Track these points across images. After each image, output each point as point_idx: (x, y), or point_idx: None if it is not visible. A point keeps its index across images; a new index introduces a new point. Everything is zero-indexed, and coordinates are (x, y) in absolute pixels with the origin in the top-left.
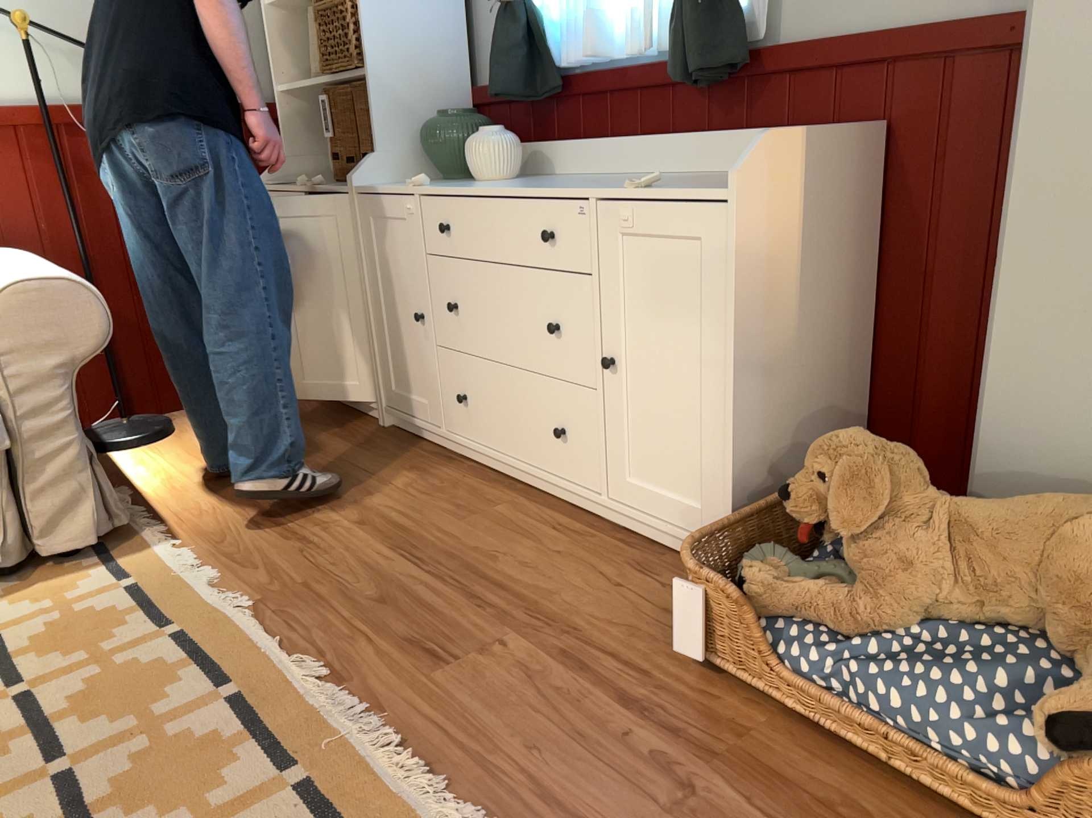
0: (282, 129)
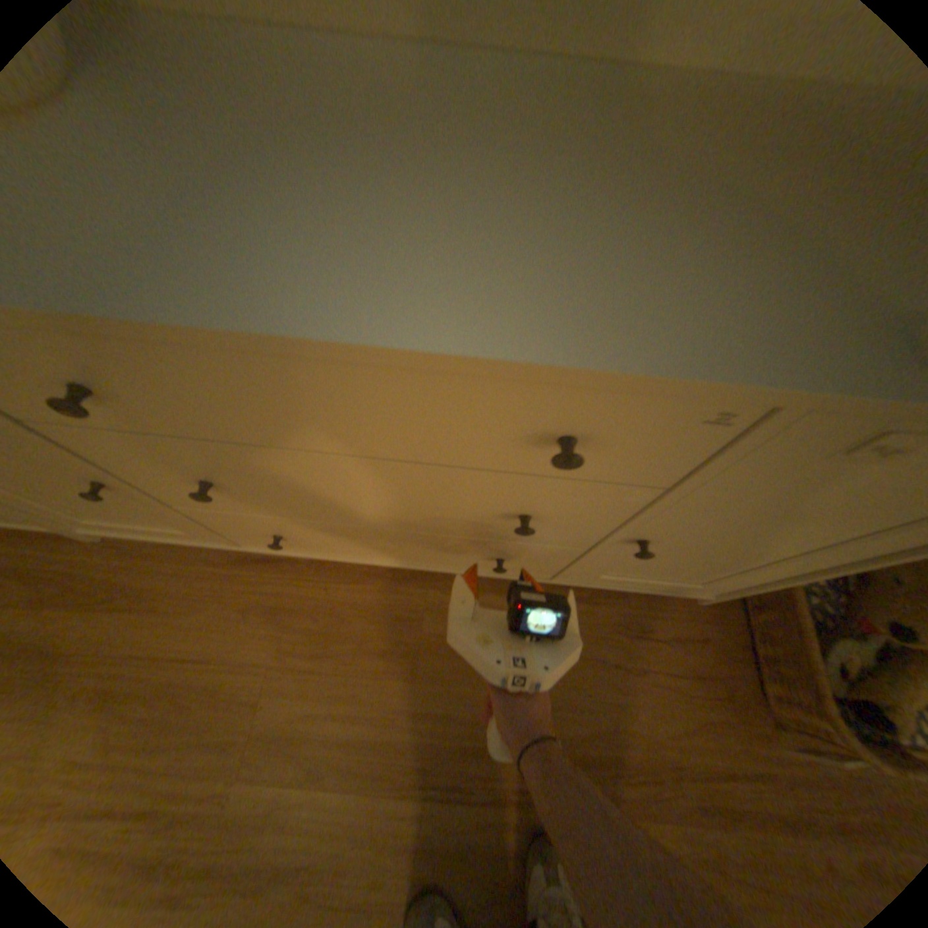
0: None
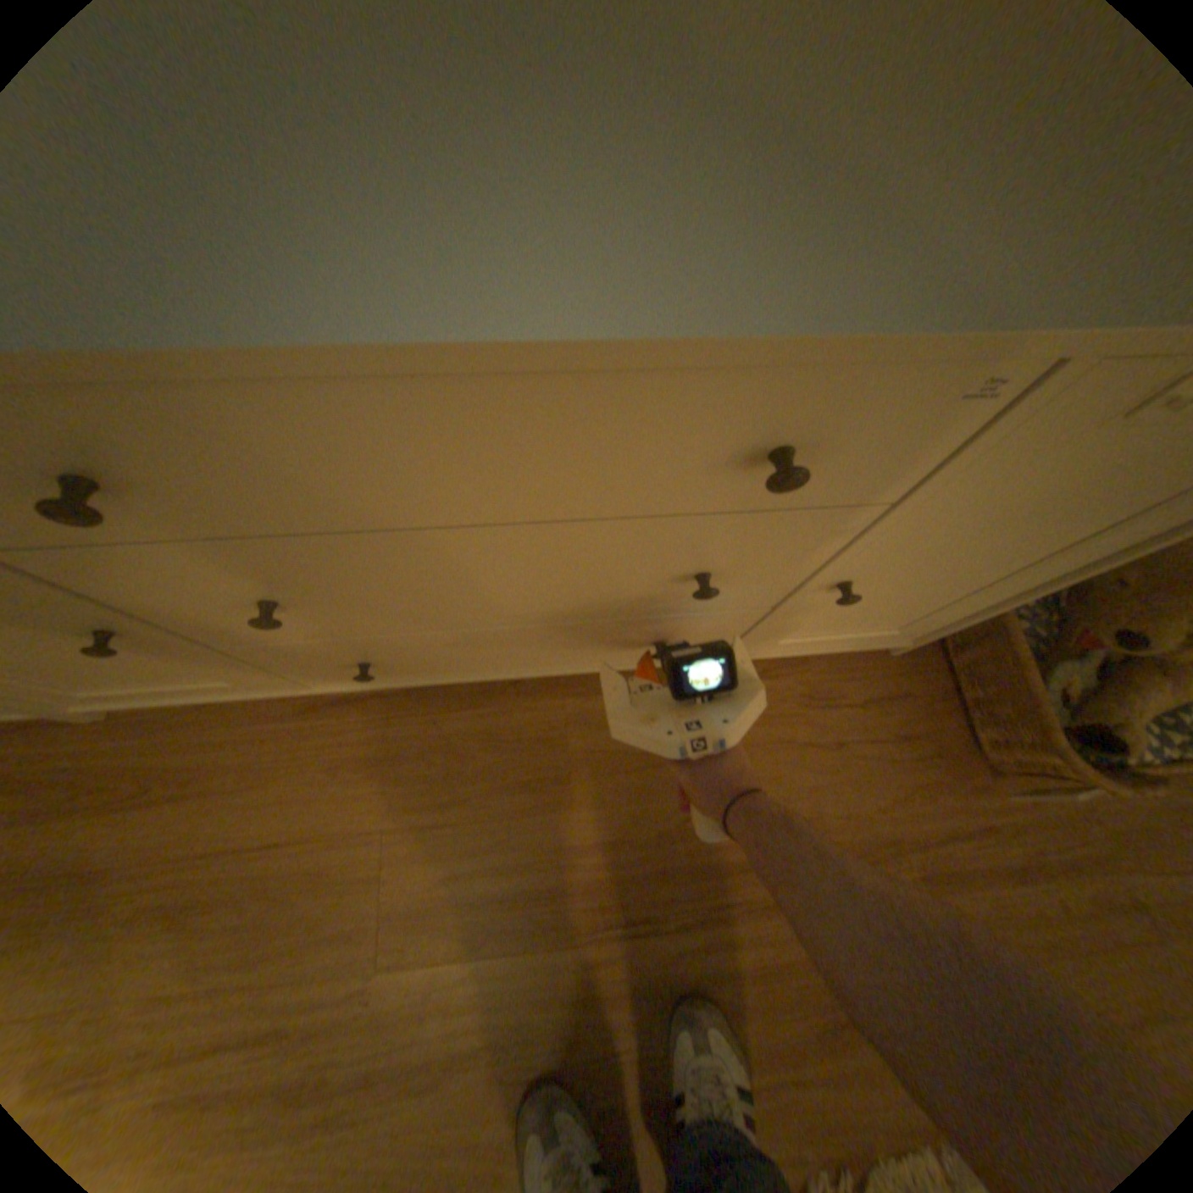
0: None
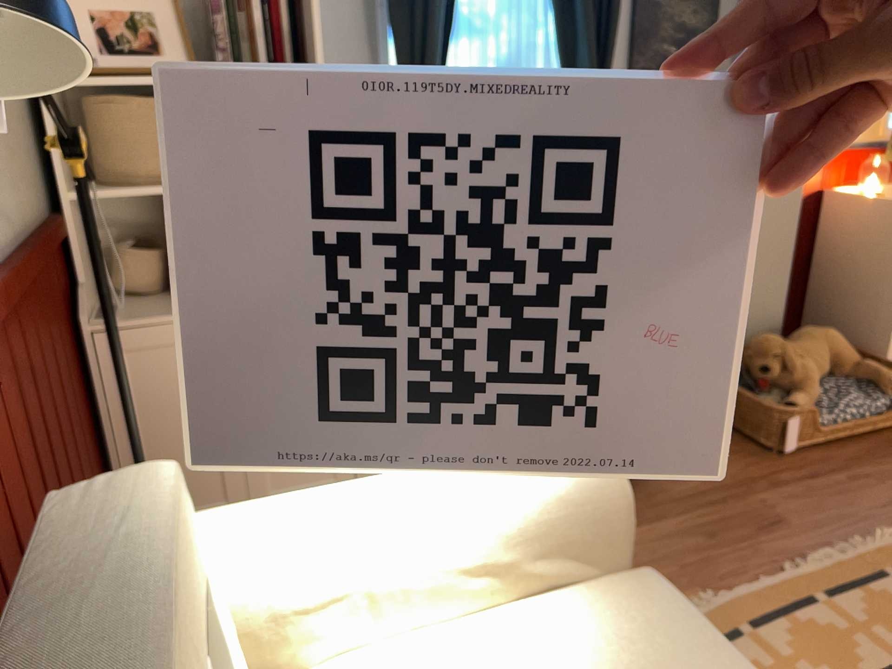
0: (68, 244)
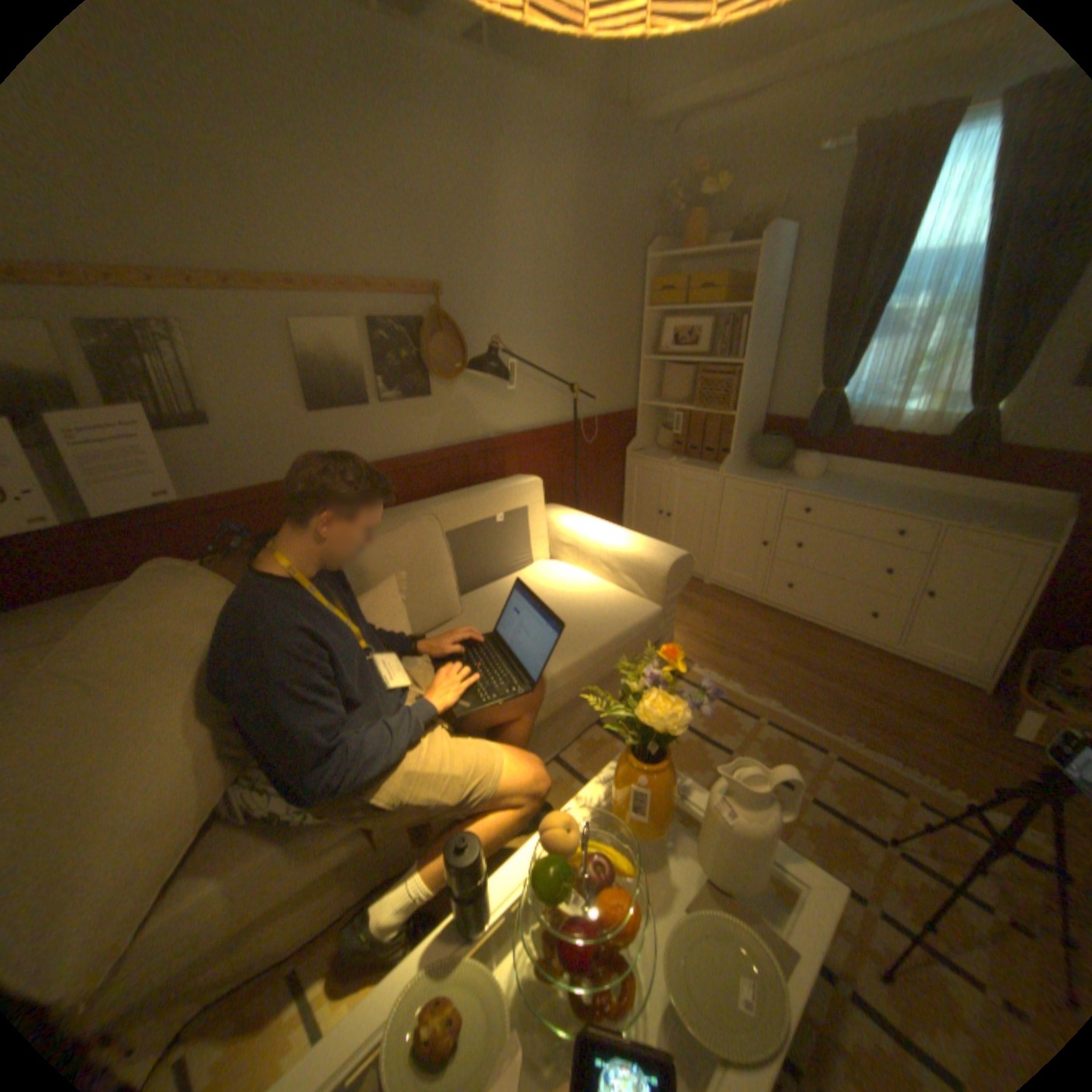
0: (636, 421)
